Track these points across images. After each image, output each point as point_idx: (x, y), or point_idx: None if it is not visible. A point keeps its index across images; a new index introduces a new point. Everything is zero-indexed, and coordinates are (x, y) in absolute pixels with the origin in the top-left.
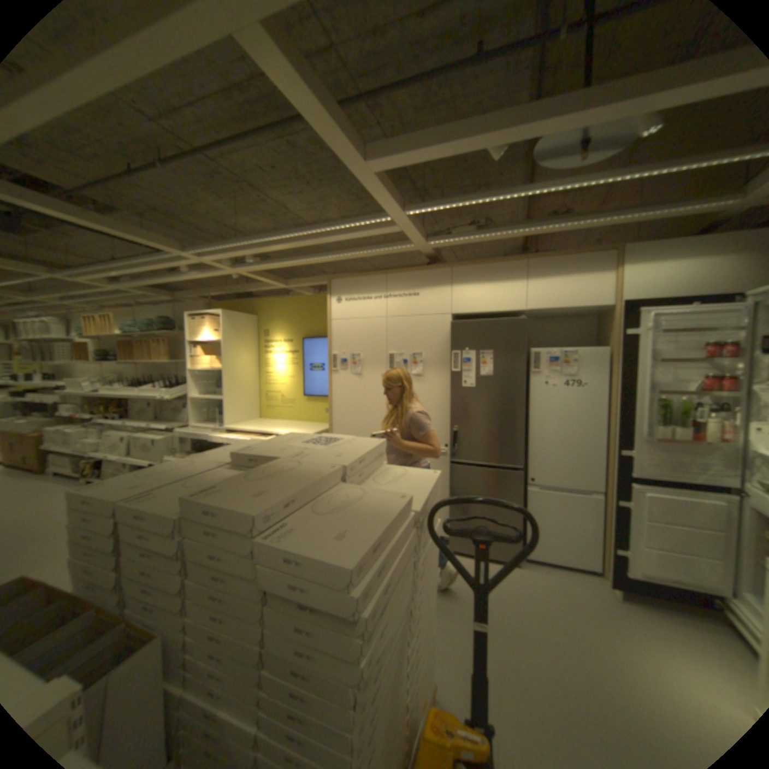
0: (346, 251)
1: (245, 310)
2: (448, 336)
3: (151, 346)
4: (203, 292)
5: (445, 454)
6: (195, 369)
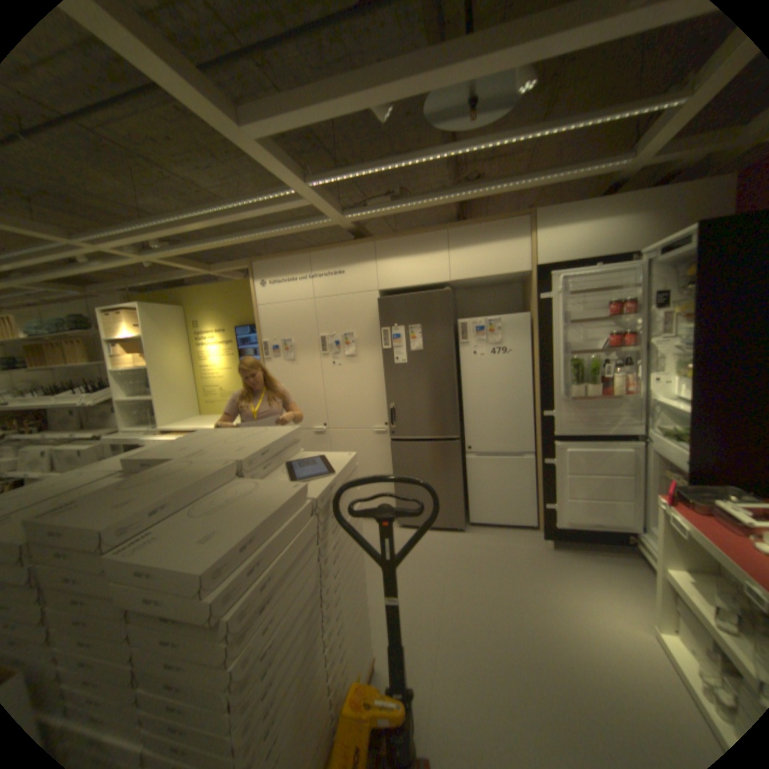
0: (262, 231)
1: (169, 302)
2: (378, 314)
3: (67, 349)
4: (119, 285)
5: (387, 432)
6: (119, 370)
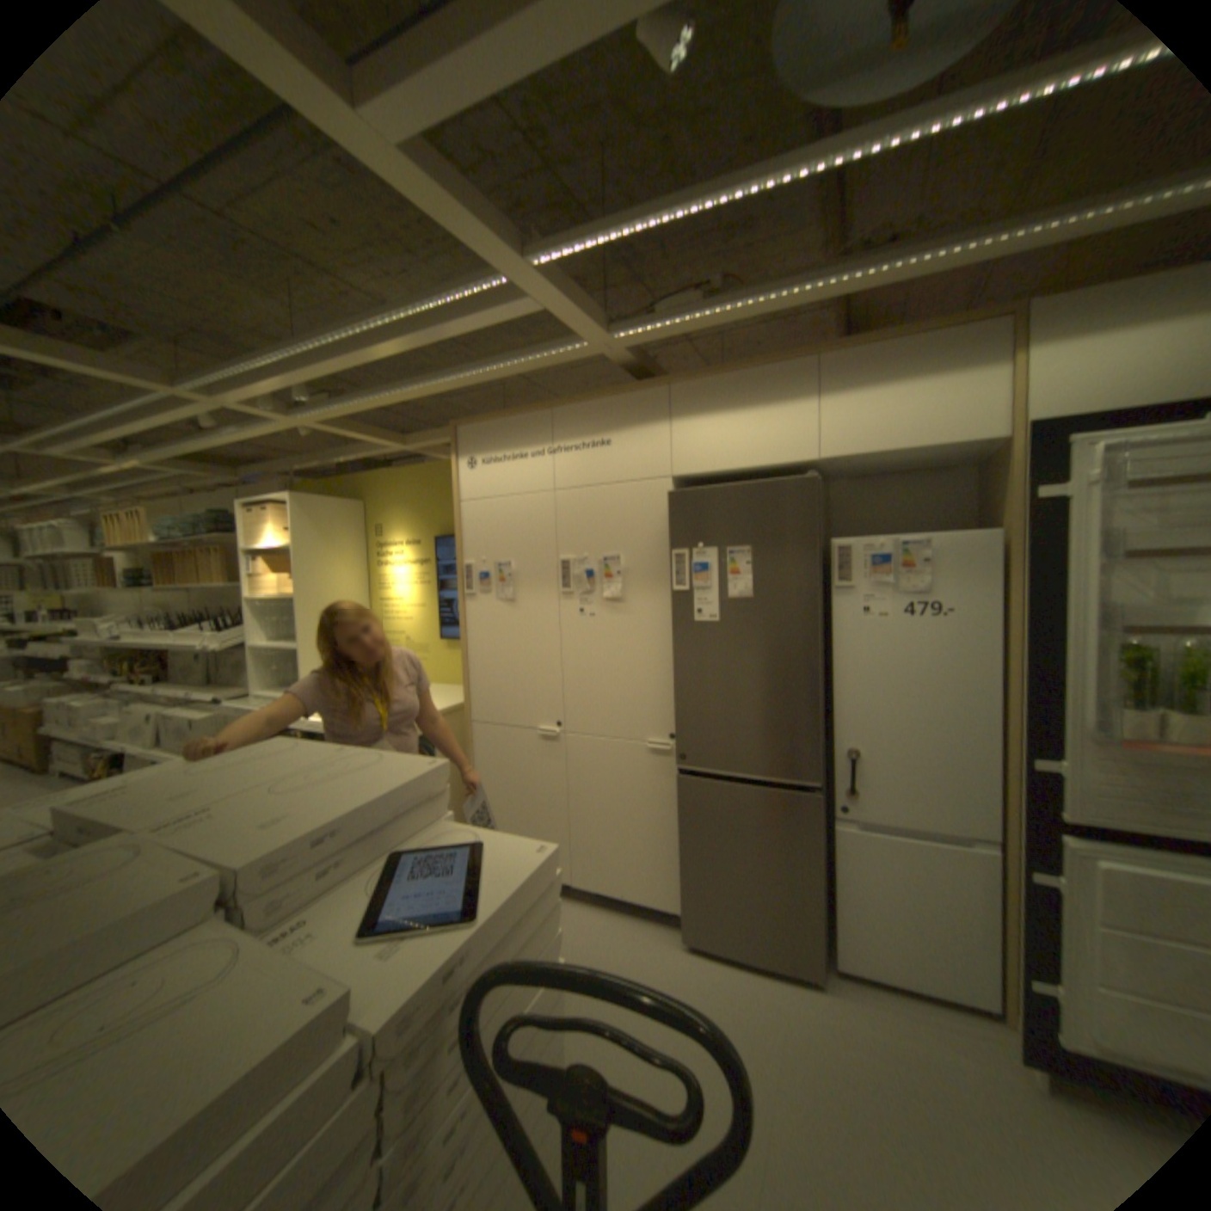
0: (467, 367)
1: (345, 493)
2: (668, 521)
3: (201, 561)
4: (279, 466)
5: (672, 753)
6: (259, 597)
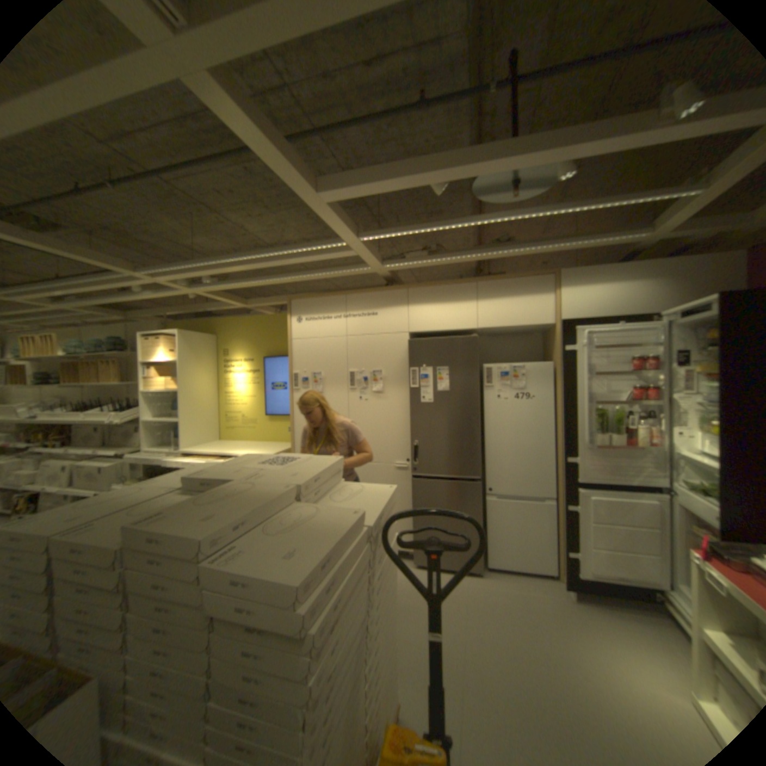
0: (307, 273)
1: (205, 330)
2: (407, 354)
3: (103, 368)
4: (160, 312)
5: (408, 469)
6: (151, 391)
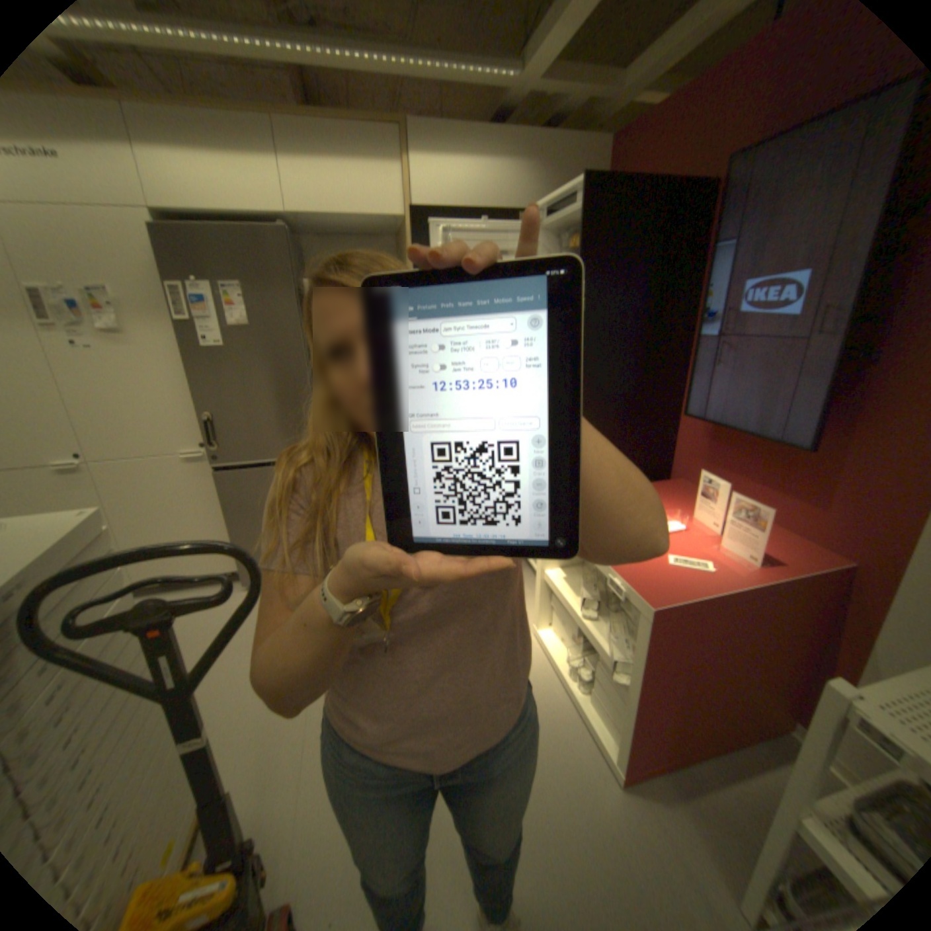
0: None
1: None
2: (155, 254)
3: None
4: None
5: (206, 459)
6: None
